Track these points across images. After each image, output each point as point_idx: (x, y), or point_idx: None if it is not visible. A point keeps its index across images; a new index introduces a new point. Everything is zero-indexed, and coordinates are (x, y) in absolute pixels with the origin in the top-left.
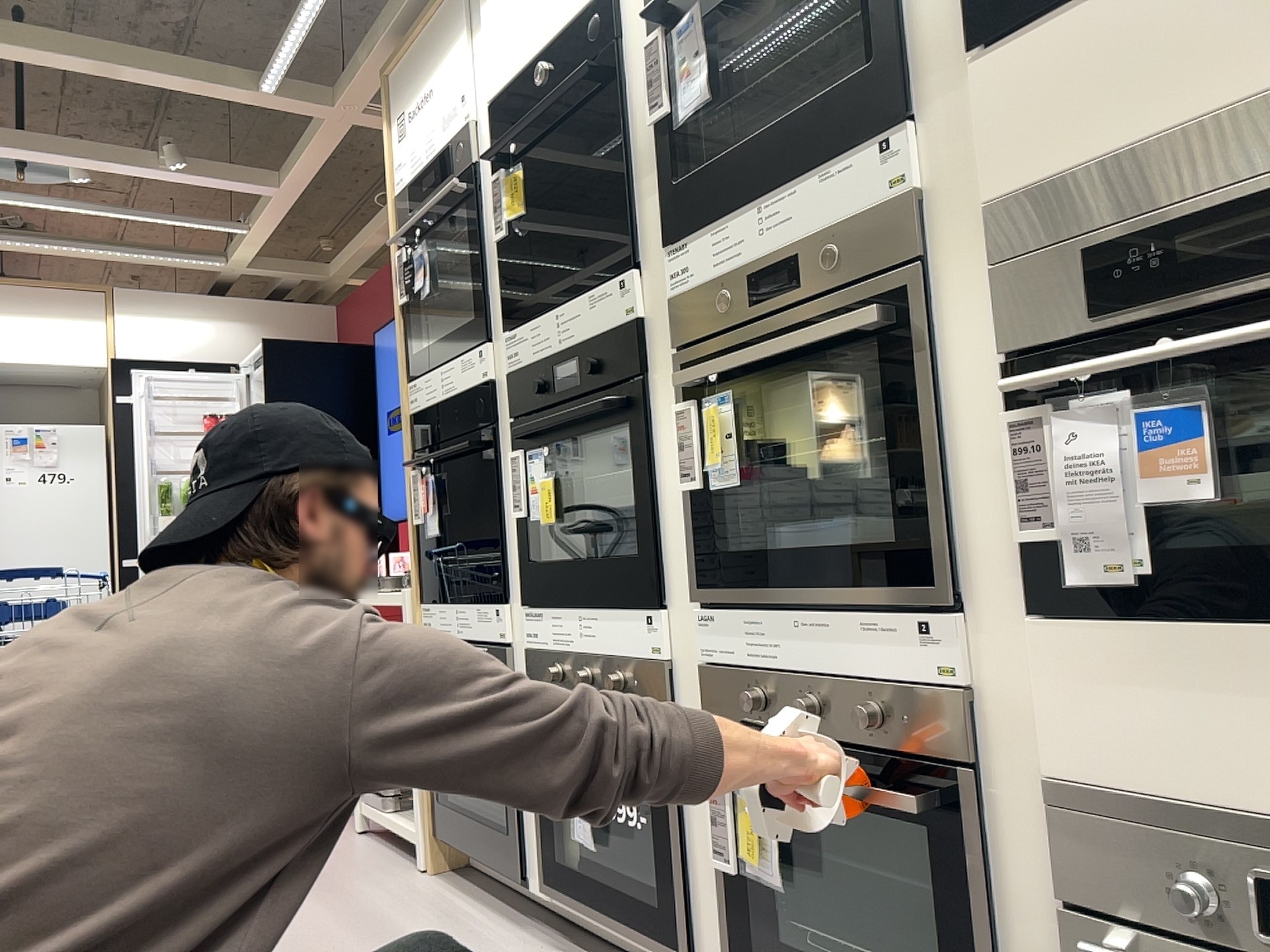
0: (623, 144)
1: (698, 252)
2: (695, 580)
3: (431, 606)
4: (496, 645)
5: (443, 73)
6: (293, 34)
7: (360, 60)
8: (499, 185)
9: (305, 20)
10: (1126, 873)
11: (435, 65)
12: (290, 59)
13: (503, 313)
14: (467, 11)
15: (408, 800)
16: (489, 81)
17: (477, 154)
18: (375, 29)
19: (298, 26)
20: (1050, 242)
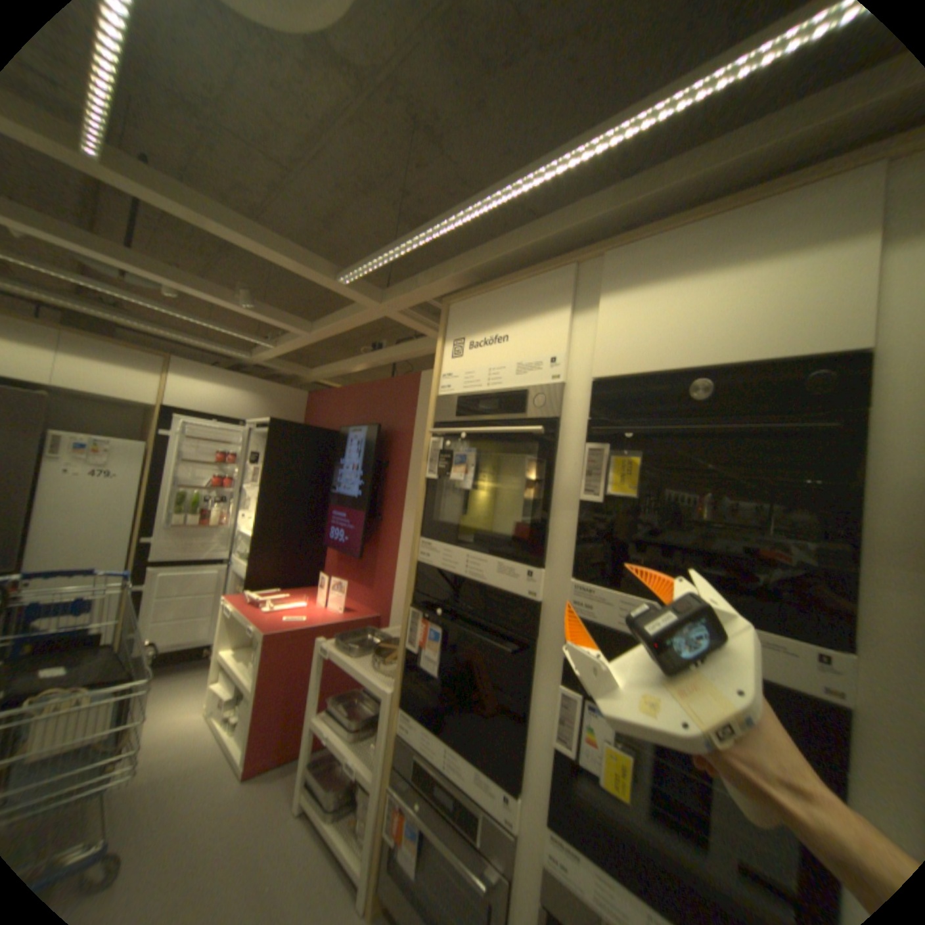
0: (856, 513)
1: None
2: None
3: (414, 720)
4: (501, 825)
5: (529, 326)
6: (390, 251)
7: (420, 280)
8: (604, 455)
9: (404, 244)
10: None
11: (517, 316)
12: (372, 265)
13: (571, 555)
14: (574, 288)
15: (350, 828)
16: (599, 357)
17: (562, 409)
18: (443, 264)
19: (399, 247)
20: None
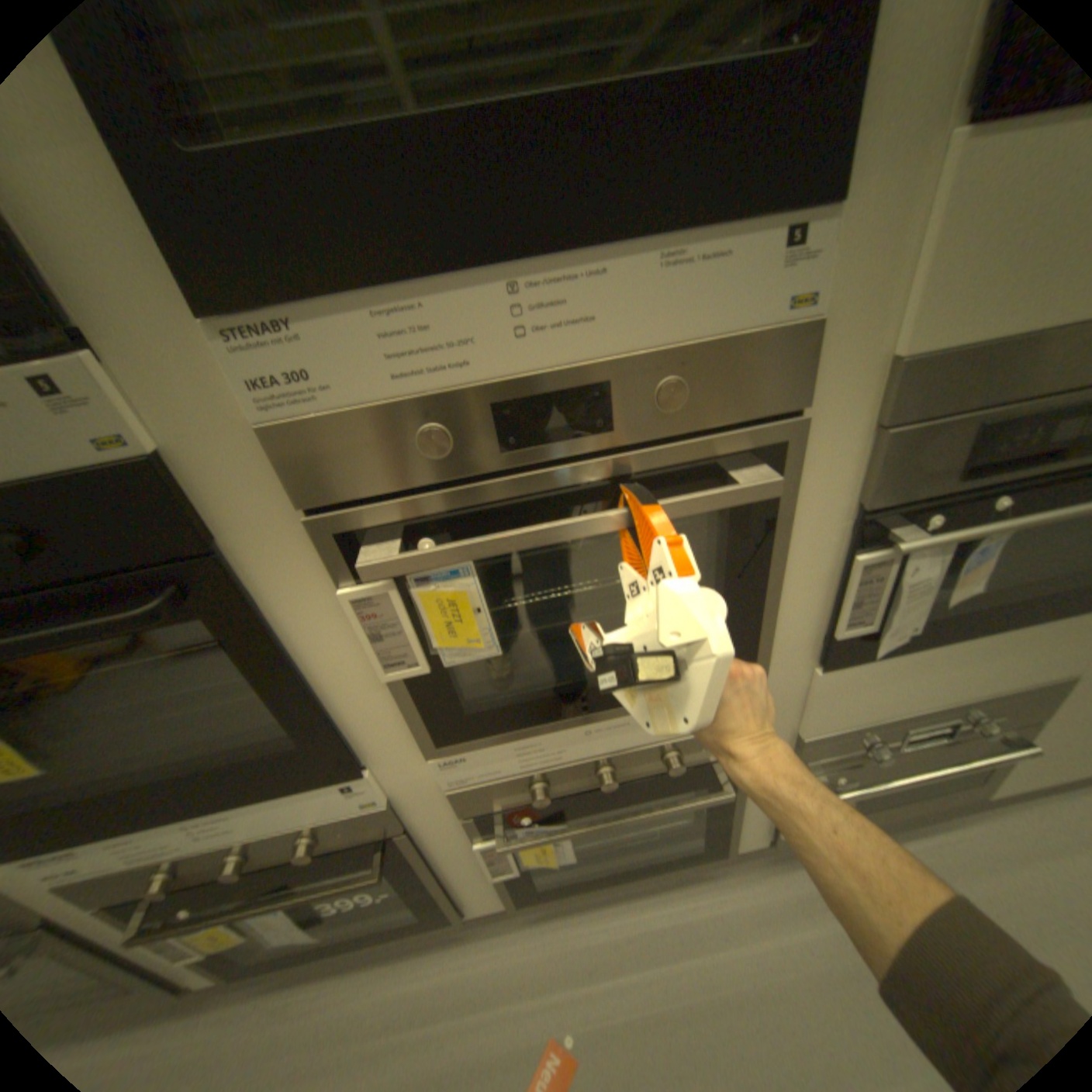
0: None
1: (338, 342)
2: (418, 739)
3: None
4: None
5: None
6: None
7: None
8: None
9: None
10: (837, 758)
11: None
12: None
13: None
14: None
15: None
16: None
17: None
18: None
19: None
20: (956, 409)
